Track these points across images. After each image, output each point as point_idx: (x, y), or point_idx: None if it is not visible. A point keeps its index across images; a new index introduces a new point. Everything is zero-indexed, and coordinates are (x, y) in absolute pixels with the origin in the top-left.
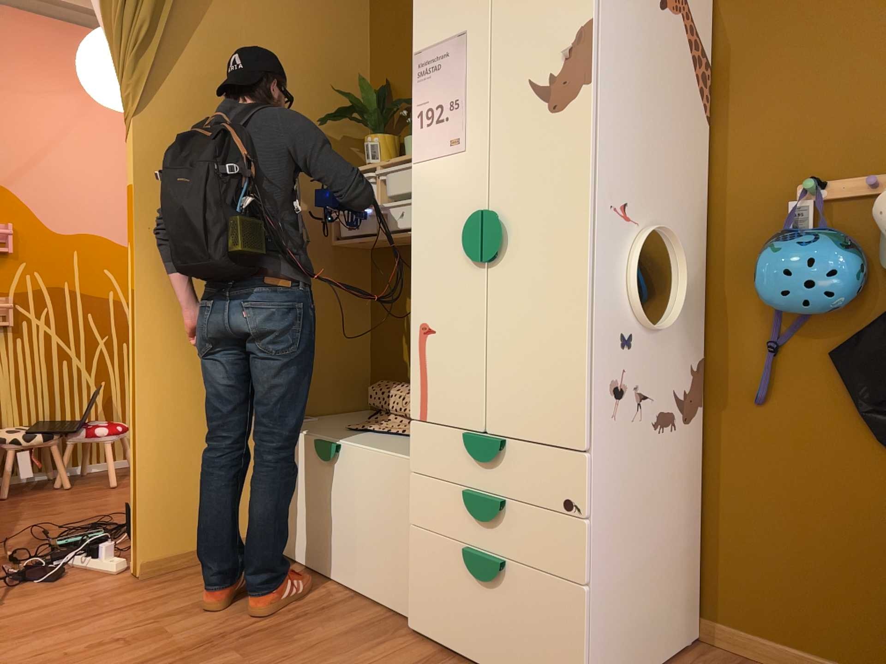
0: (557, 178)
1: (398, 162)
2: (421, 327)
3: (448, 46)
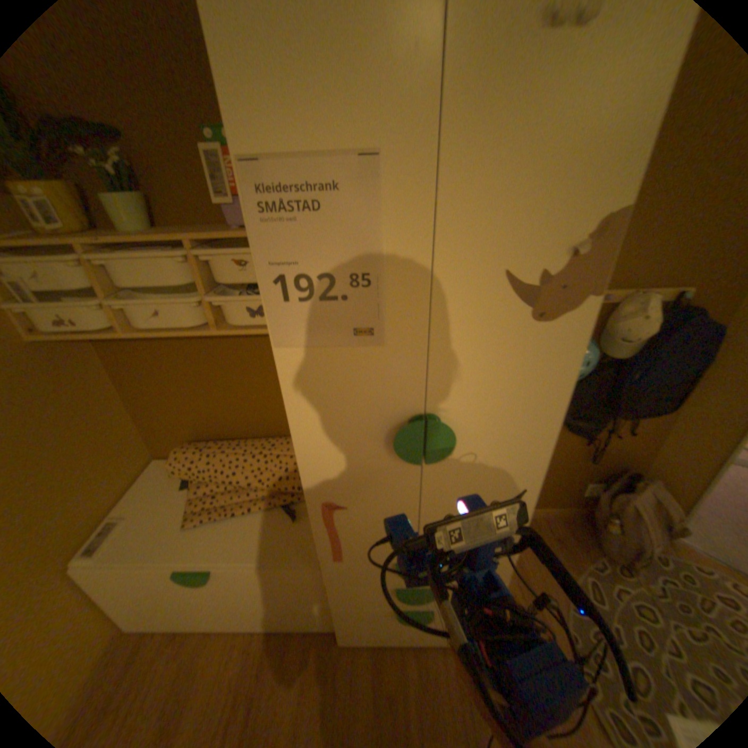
0: (527, 390)
1: (117, 241)
2: (325, 505)
3: (336, 168)
